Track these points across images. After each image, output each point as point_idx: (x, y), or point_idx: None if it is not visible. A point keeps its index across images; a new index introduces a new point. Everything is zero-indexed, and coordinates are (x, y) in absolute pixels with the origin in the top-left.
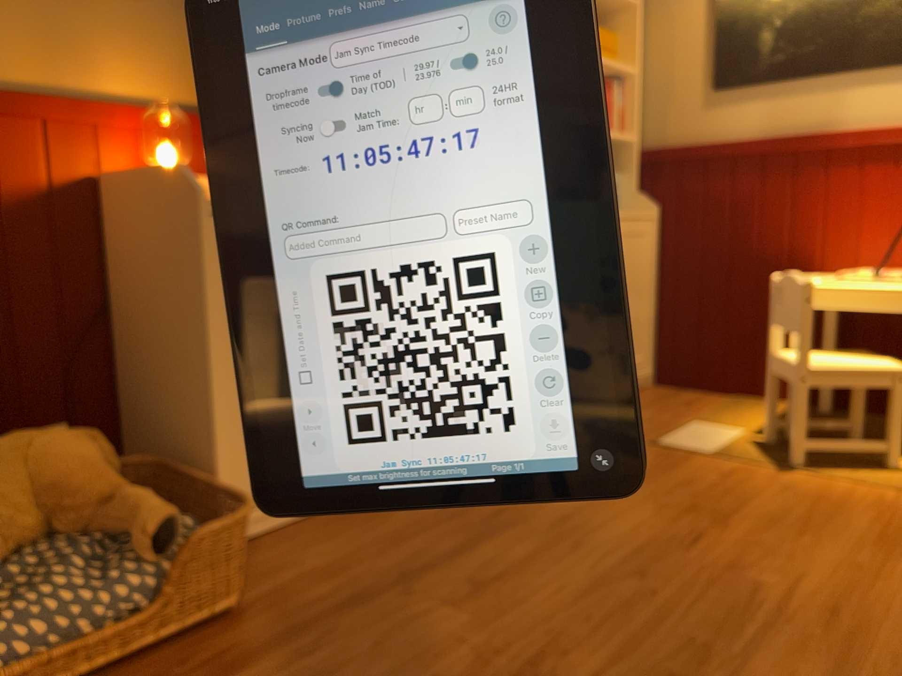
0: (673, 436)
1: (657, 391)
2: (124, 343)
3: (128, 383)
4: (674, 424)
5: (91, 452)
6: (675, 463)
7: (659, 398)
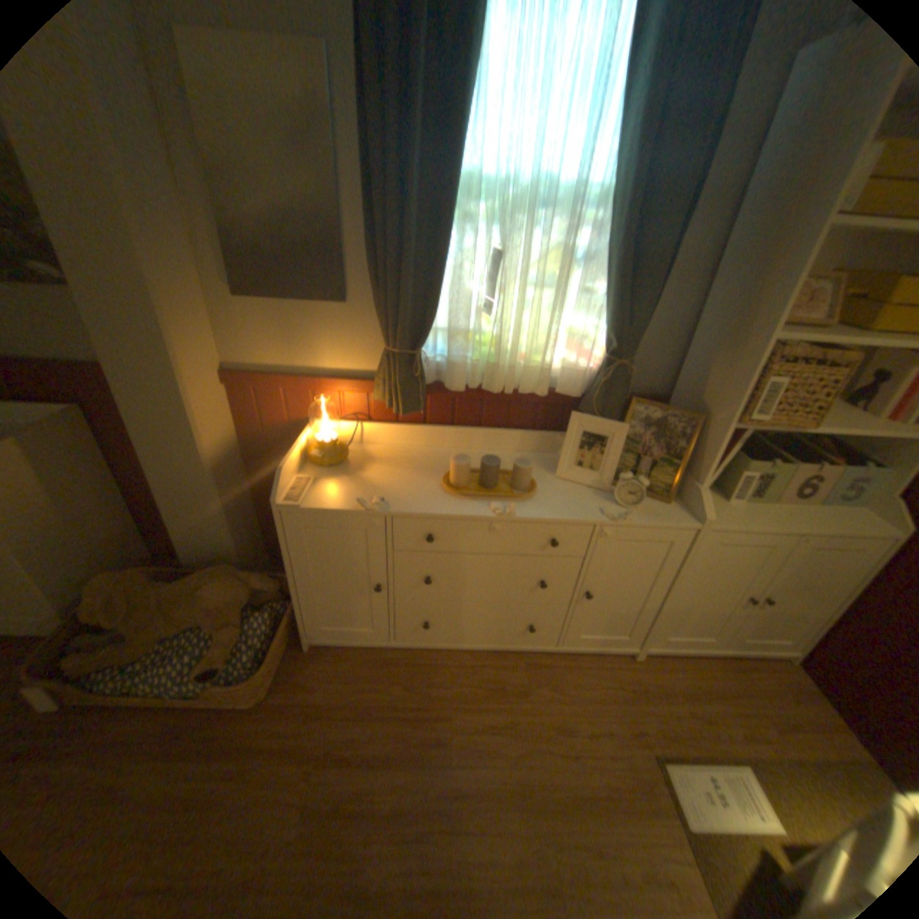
0: (693, 771)
1: (788, 681)
2: None
3: None
4: (724, 753)
5: (232, 597)
6: (635, 813)
7: (774, 694)
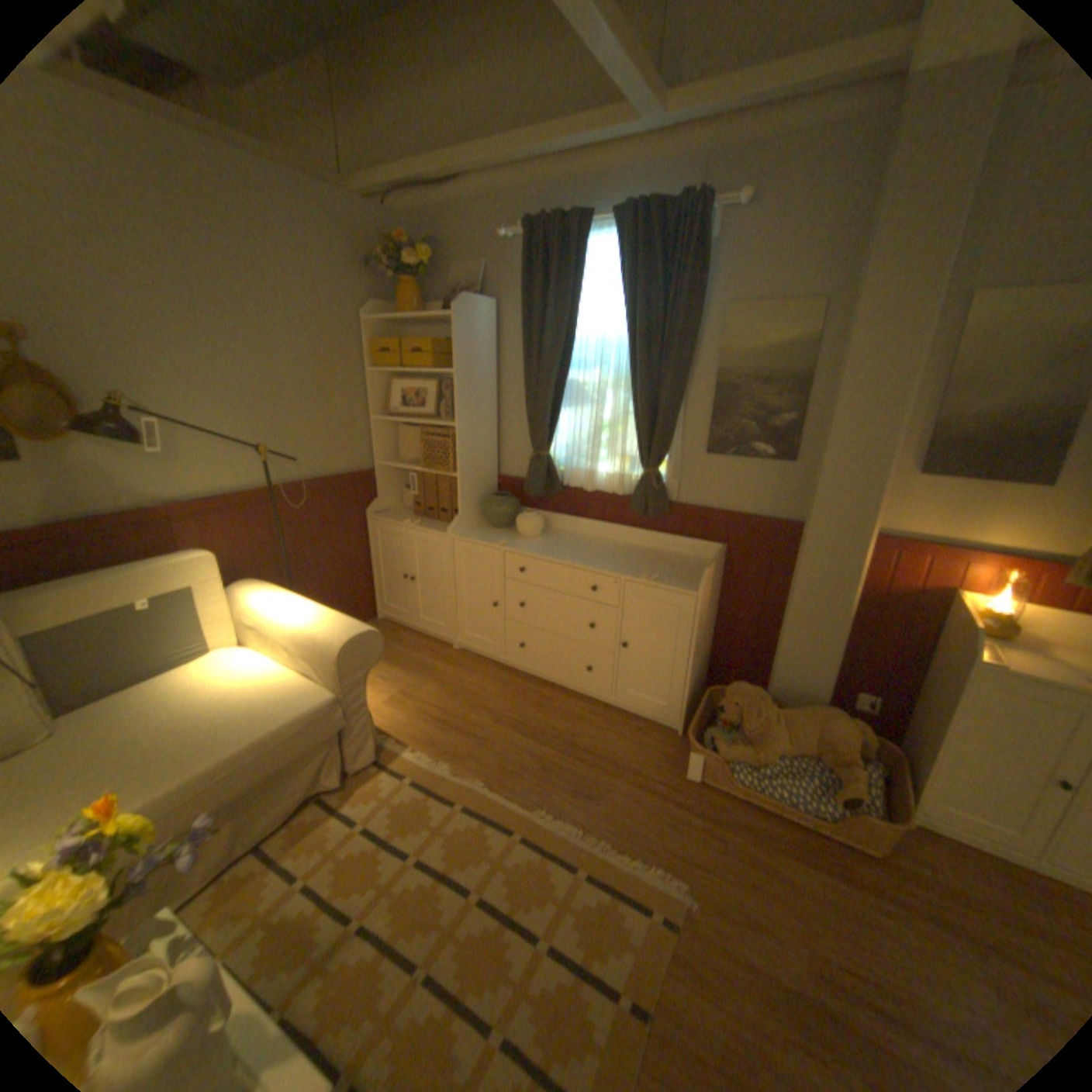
0: None
1: None
2: (929, 684)
3: (922, 703)
4: None
5: (856, 741)
6: None
7: None
